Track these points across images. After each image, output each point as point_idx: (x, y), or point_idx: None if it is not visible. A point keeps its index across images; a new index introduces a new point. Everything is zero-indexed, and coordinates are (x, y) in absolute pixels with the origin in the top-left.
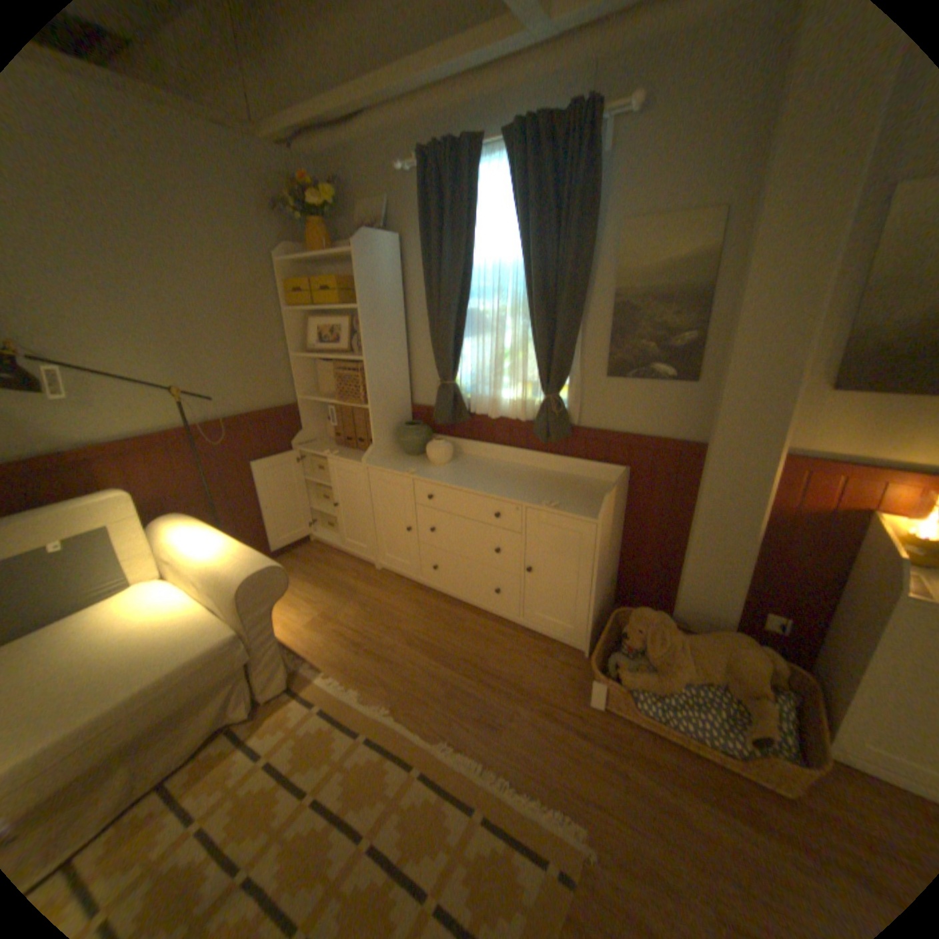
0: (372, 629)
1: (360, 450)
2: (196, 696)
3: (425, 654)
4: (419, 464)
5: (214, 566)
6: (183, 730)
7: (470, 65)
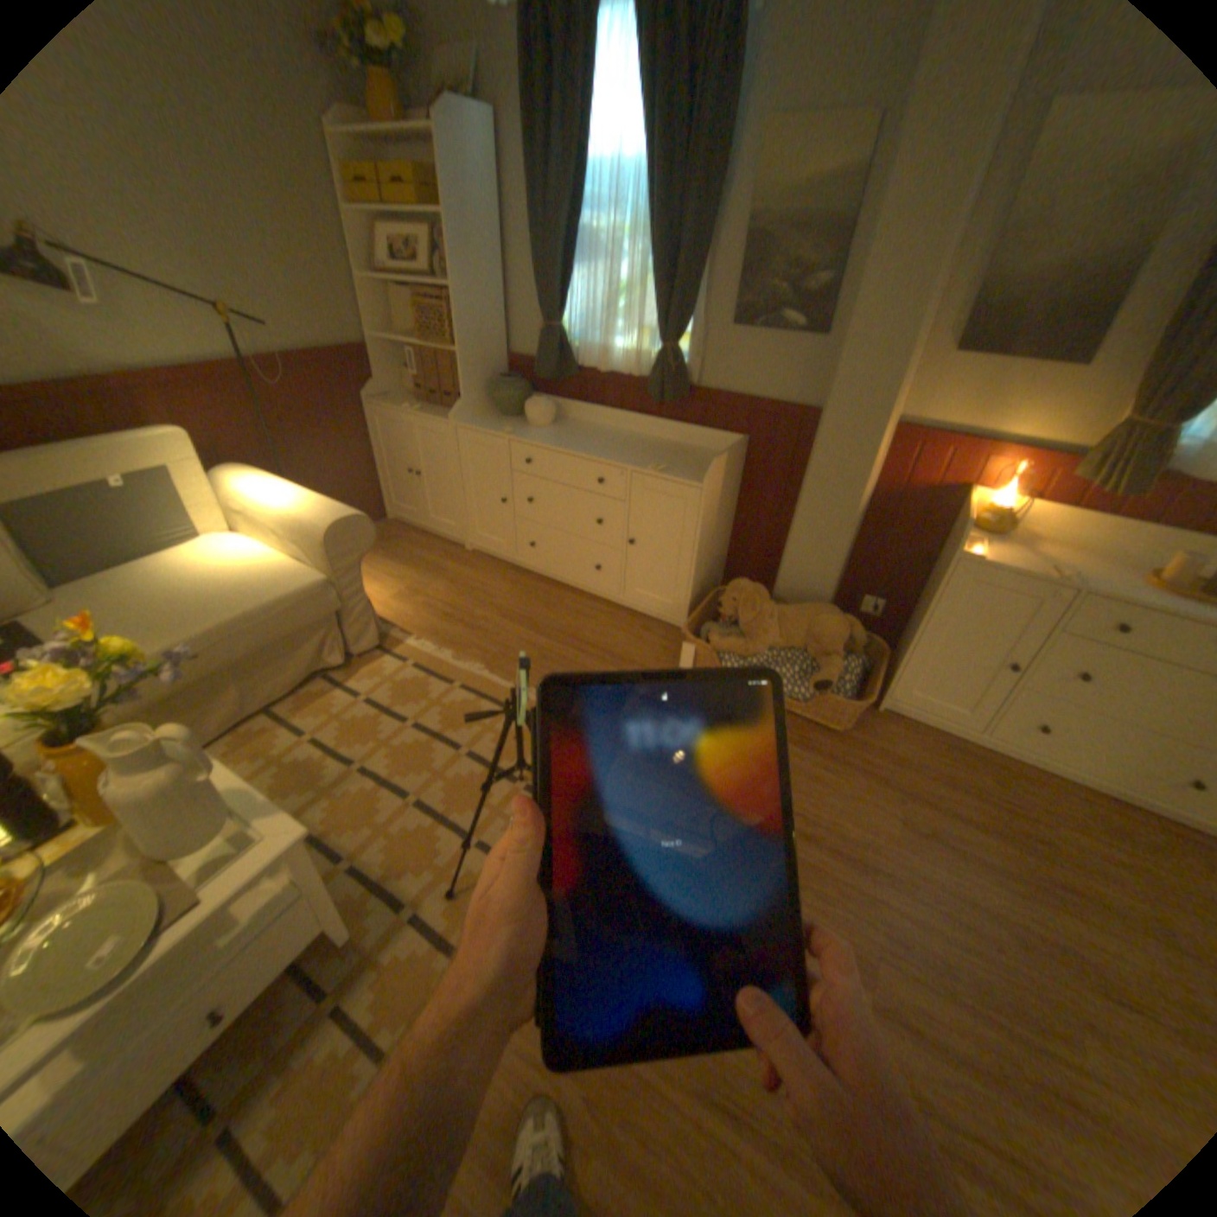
0: (464, 604)
1: (446, 409)
2: (294, 632)
3: (520, 626)
4: (516, 428)
5: (295, 513)
6: (283, 666)
7: None
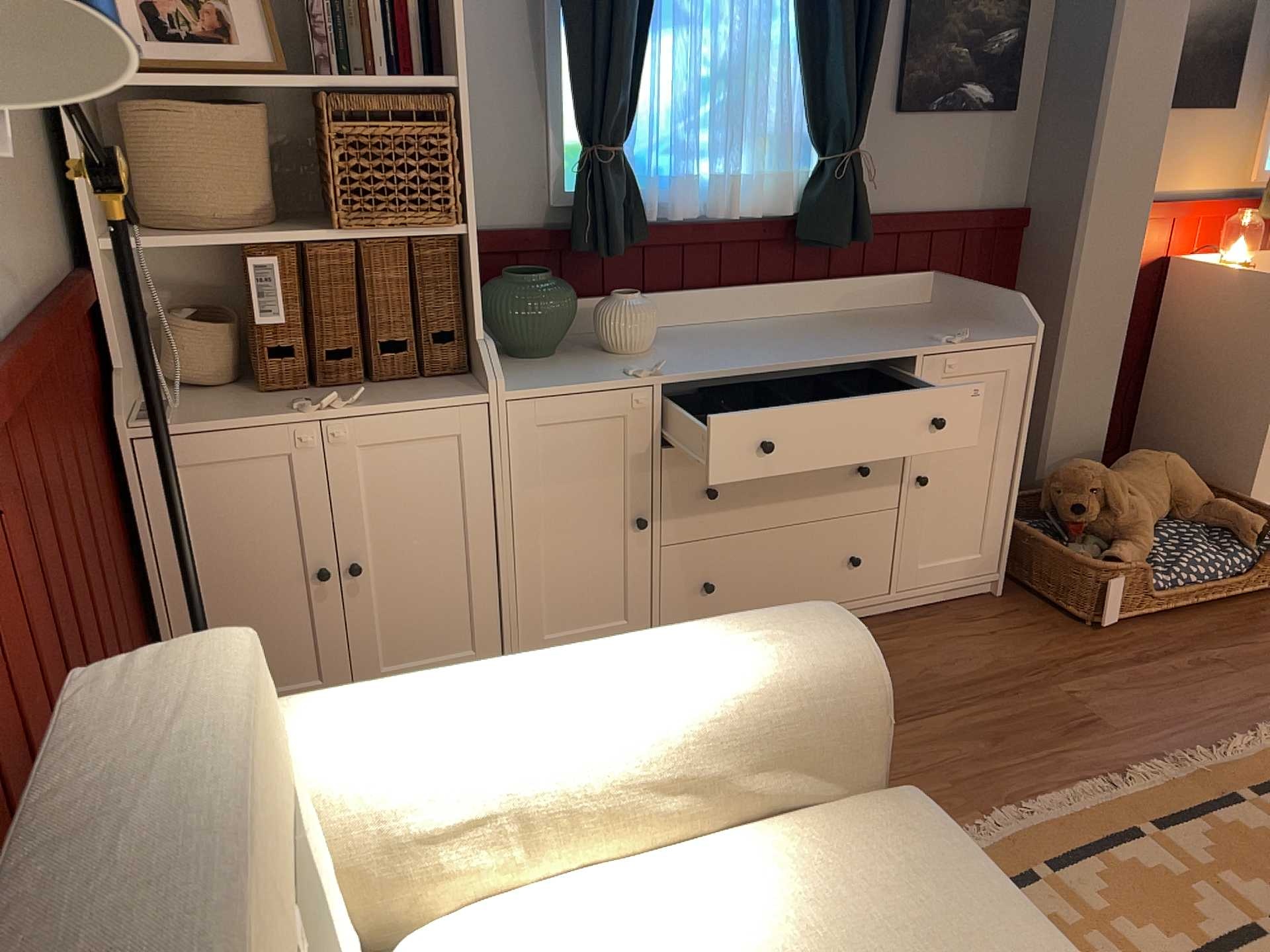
0: None
1: (383, 380)
2: None
3: None
4: (606, 361)
5: (729, 679)
6: None
7: None
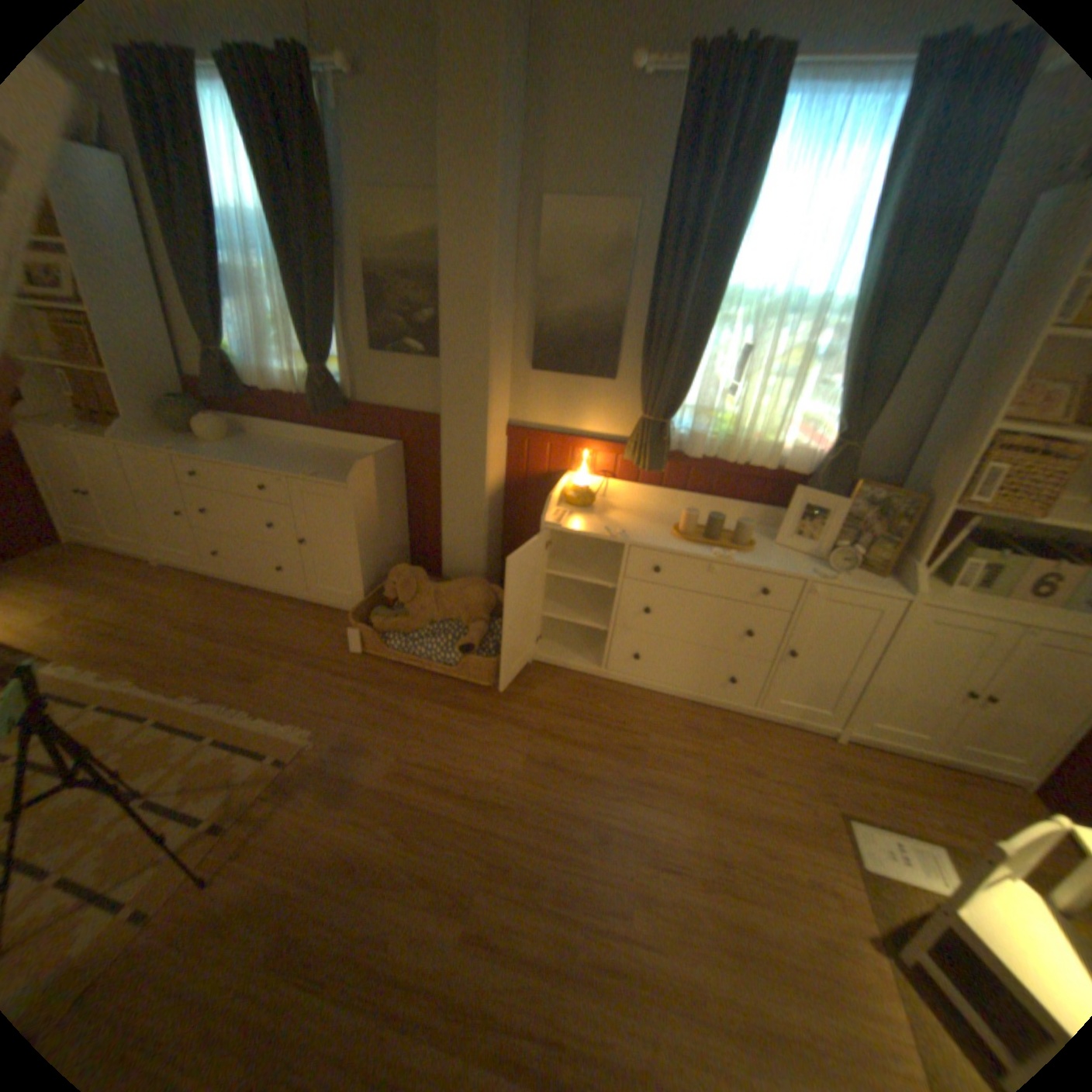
0: (131, 621)
1: (111, 428)
2: None
3: (191, 635)
4: (183, 443)
5: None
6: None
7: None
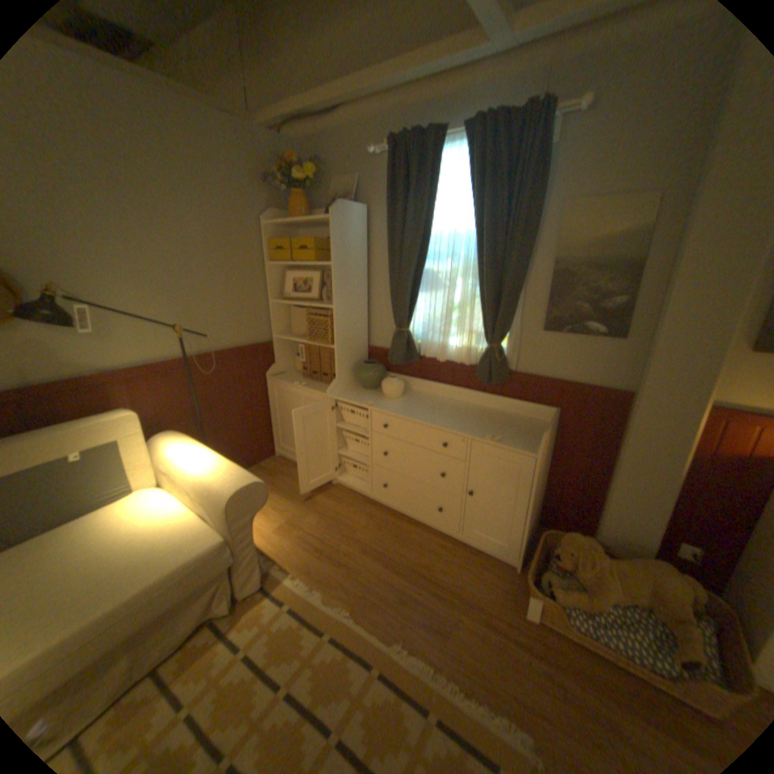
0: (331, 538)
1: (324, 383)
2: (188, 595)
3: (378, 562)
4: (375, 398)
5: (206, 480)
6: (175, 624)
7: (438, 69)
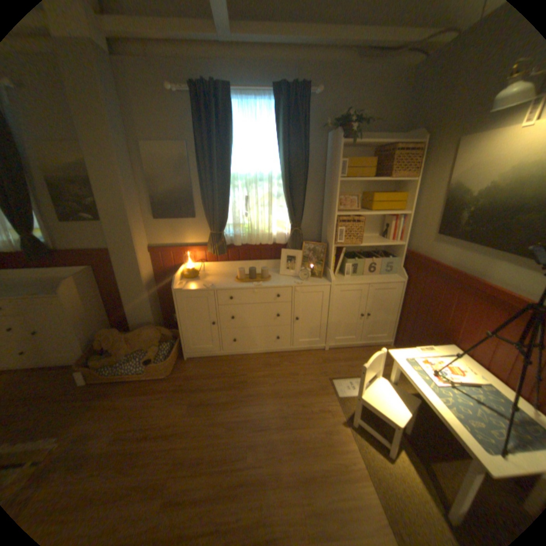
0: None
1: None
2: None
3: None
4: None
5: None
6: None
7: None
